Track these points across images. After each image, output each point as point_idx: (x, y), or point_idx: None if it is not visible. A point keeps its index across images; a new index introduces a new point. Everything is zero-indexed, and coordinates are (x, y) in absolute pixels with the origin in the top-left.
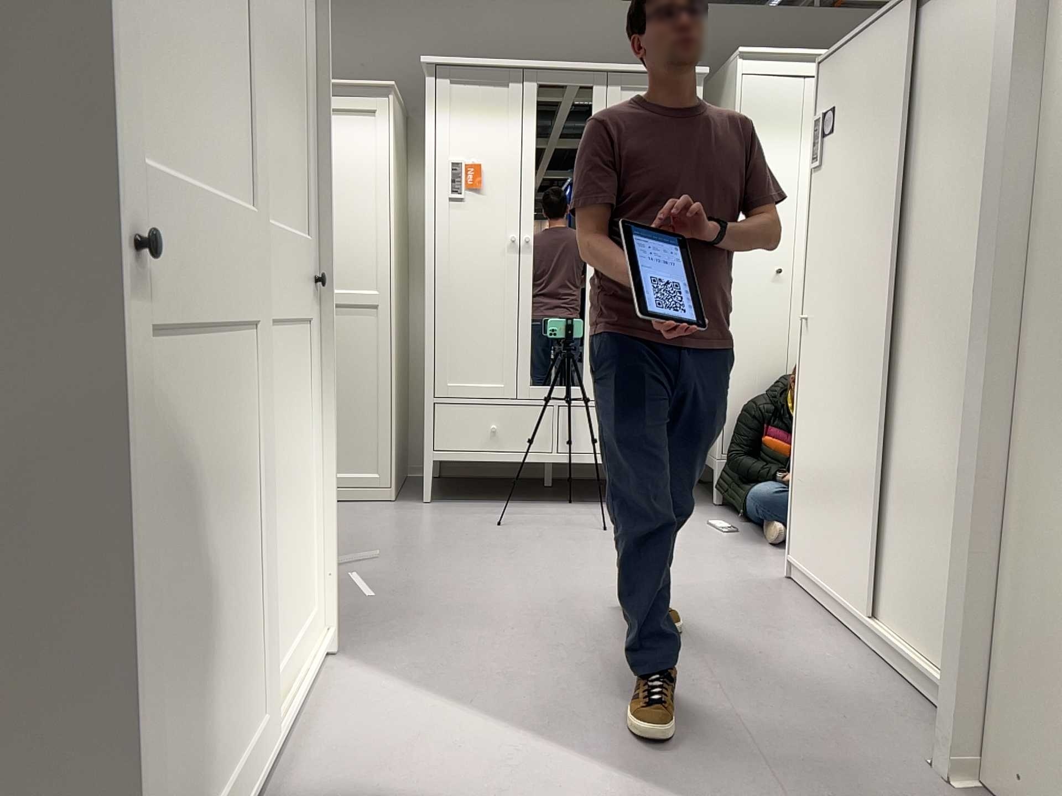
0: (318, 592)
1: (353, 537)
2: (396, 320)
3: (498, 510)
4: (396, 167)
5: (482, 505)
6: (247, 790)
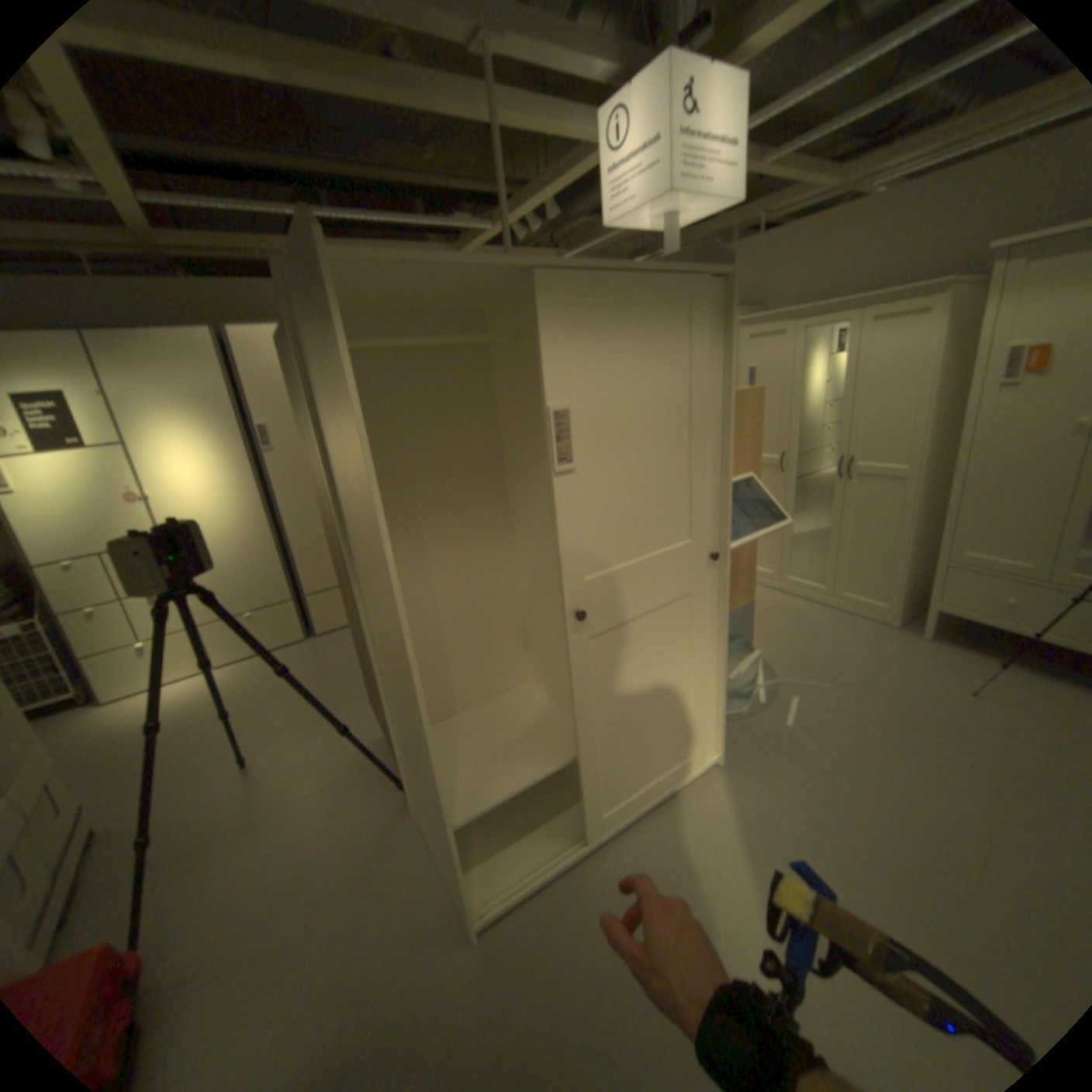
0: (709, 732)
1: (831, 659)
2: (926, 491)
3: (996, 675)
4: (947, 357)
5: (985, 663)
6: (586, 845)
